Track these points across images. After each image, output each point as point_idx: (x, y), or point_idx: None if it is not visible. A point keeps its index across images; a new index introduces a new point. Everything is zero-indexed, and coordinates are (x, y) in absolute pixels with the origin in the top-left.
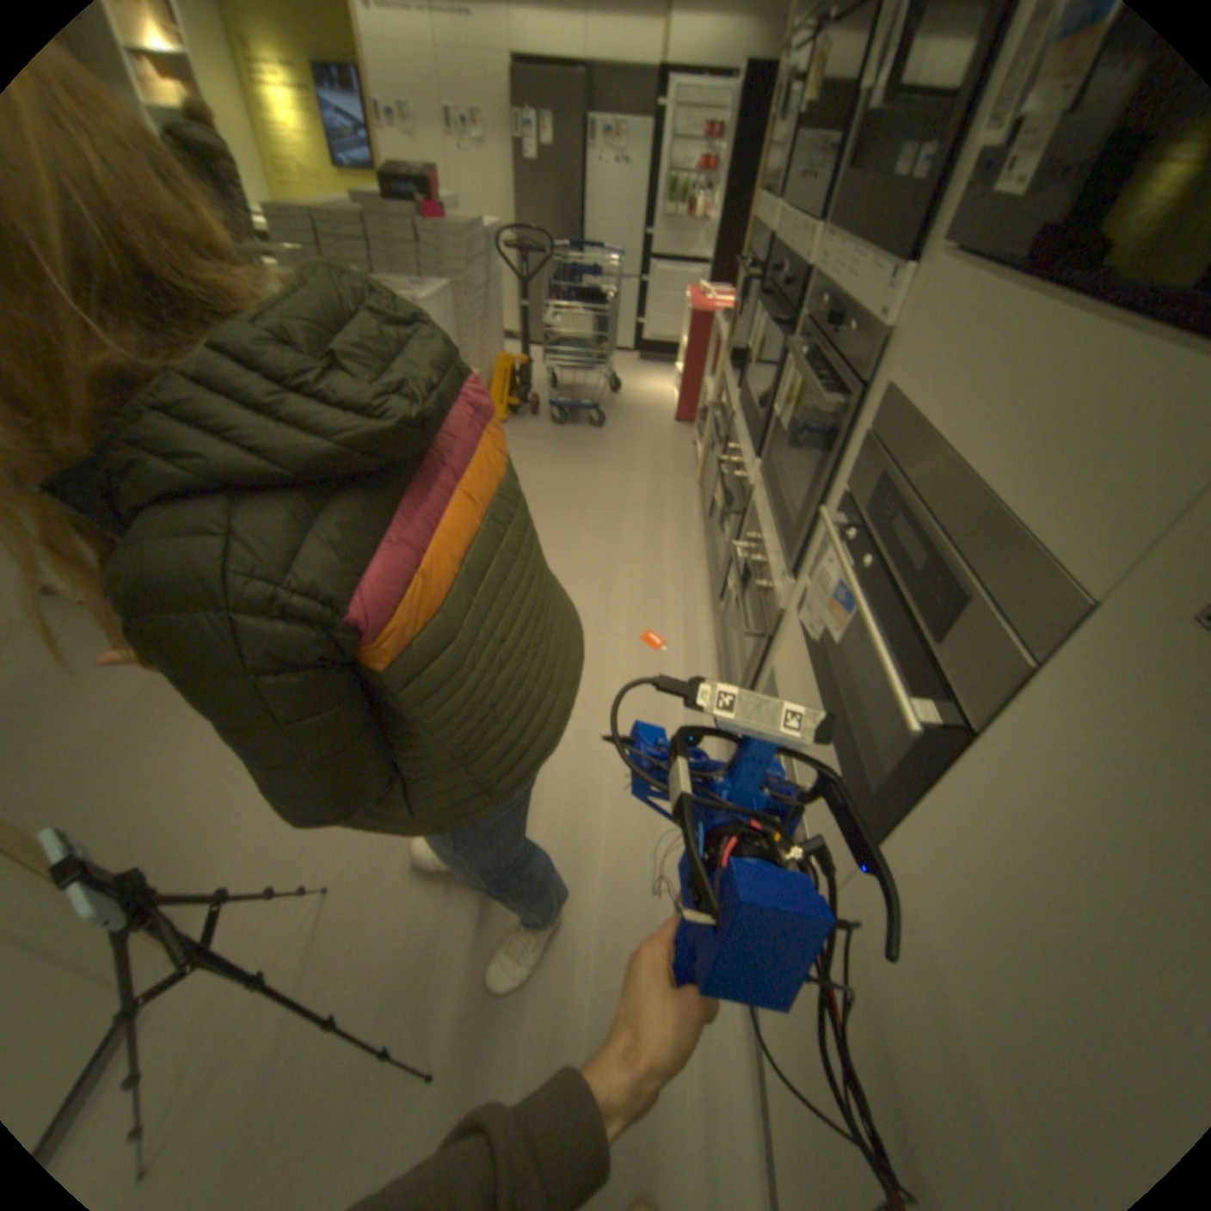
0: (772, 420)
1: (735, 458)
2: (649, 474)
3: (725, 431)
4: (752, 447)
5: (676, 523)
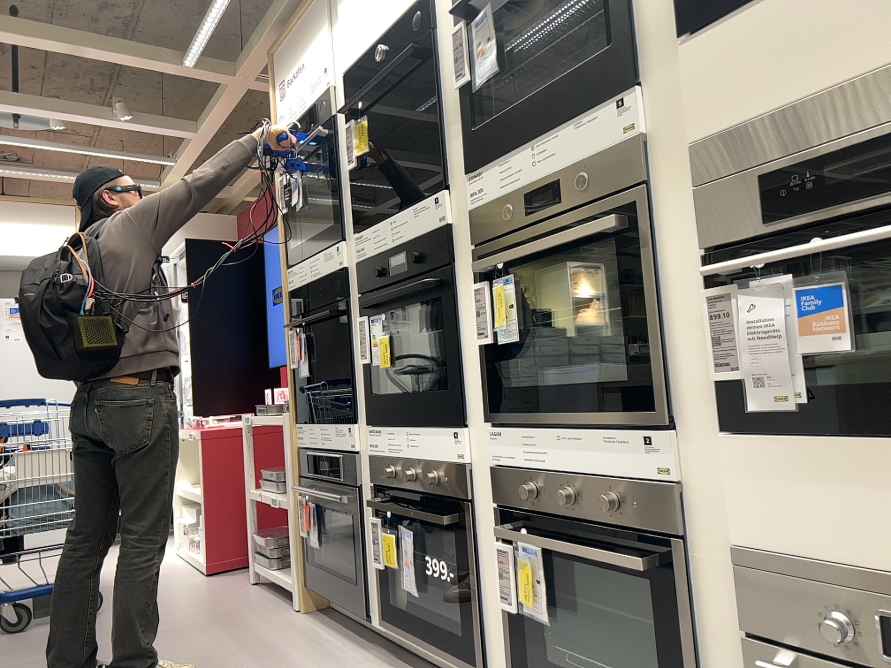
0: (467, 372)
1: (407, 472)
2: (220, 625)
3: (353, 479)
4: (443, 426)
5: (312, 654)
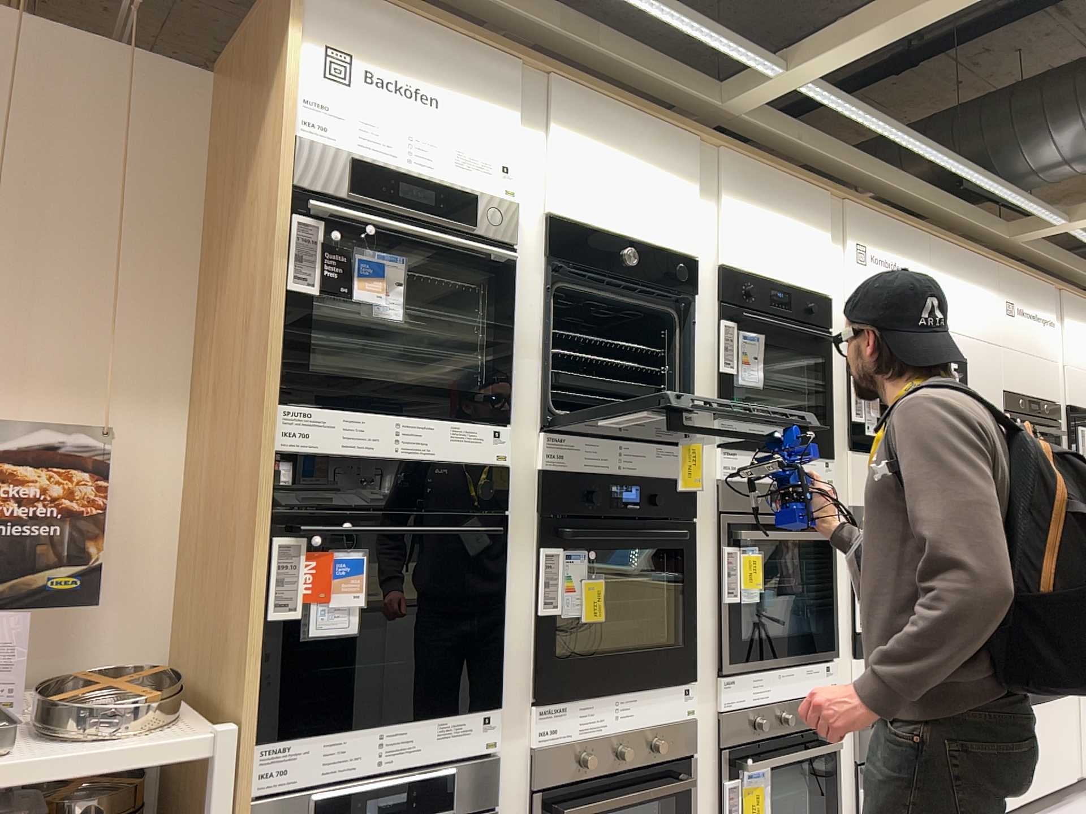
0: (696, 626)
1: (618, 749)
2: None
3: (487, 797)
4: (672, 683)
5: None
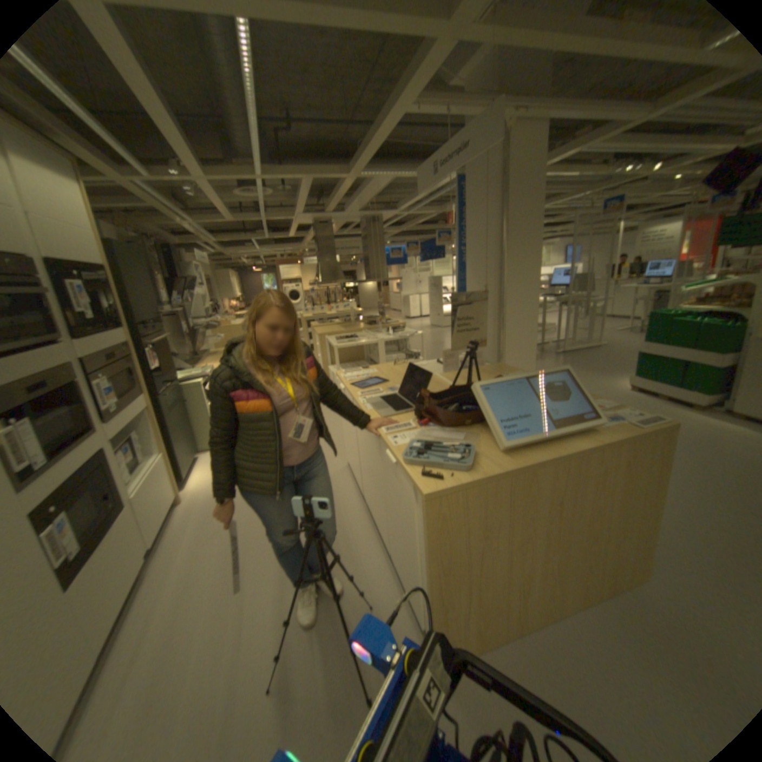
0: None
1: None
2: None
3: None
4: None
5: None
